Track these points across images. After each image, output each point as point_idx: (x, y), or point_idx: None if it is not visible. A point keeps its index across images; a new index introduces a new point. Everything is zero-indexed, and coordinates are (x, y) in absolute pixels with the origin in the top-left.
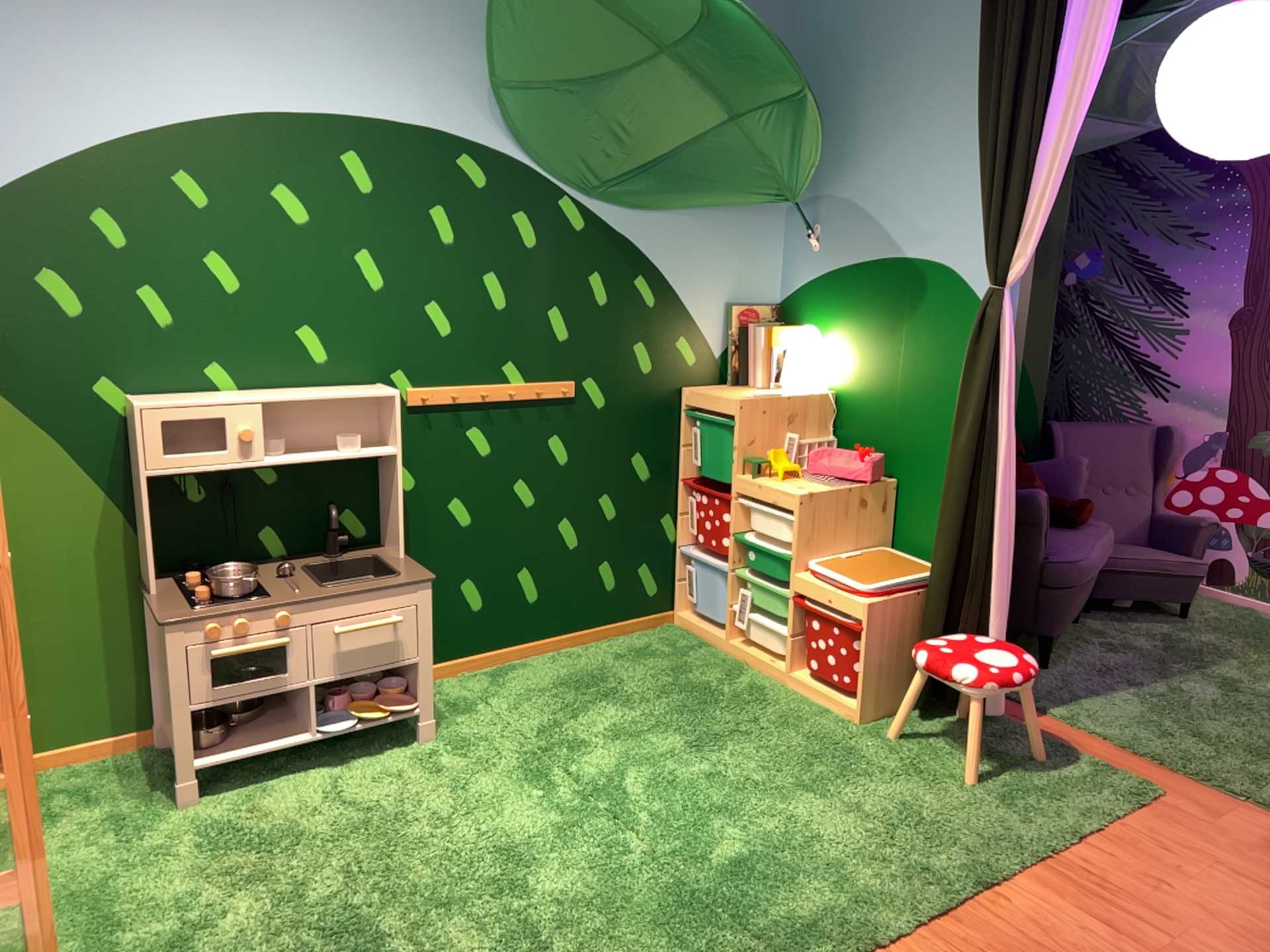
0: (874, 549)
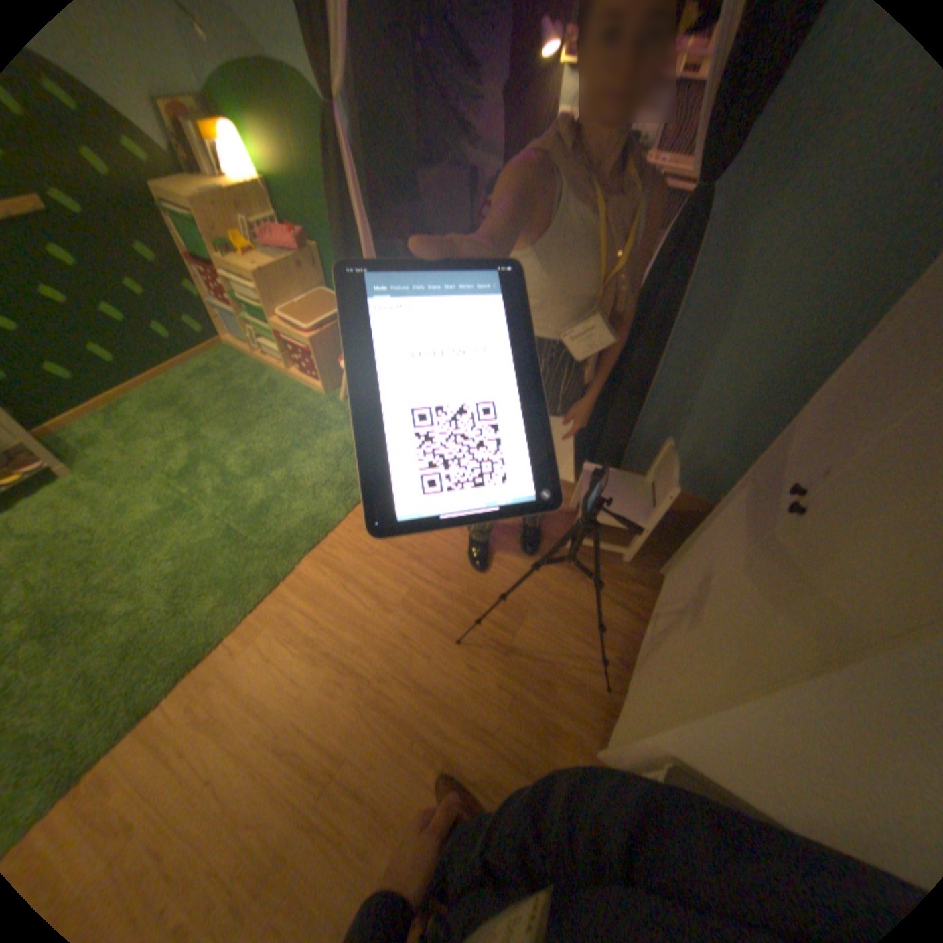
0: (314, 292)
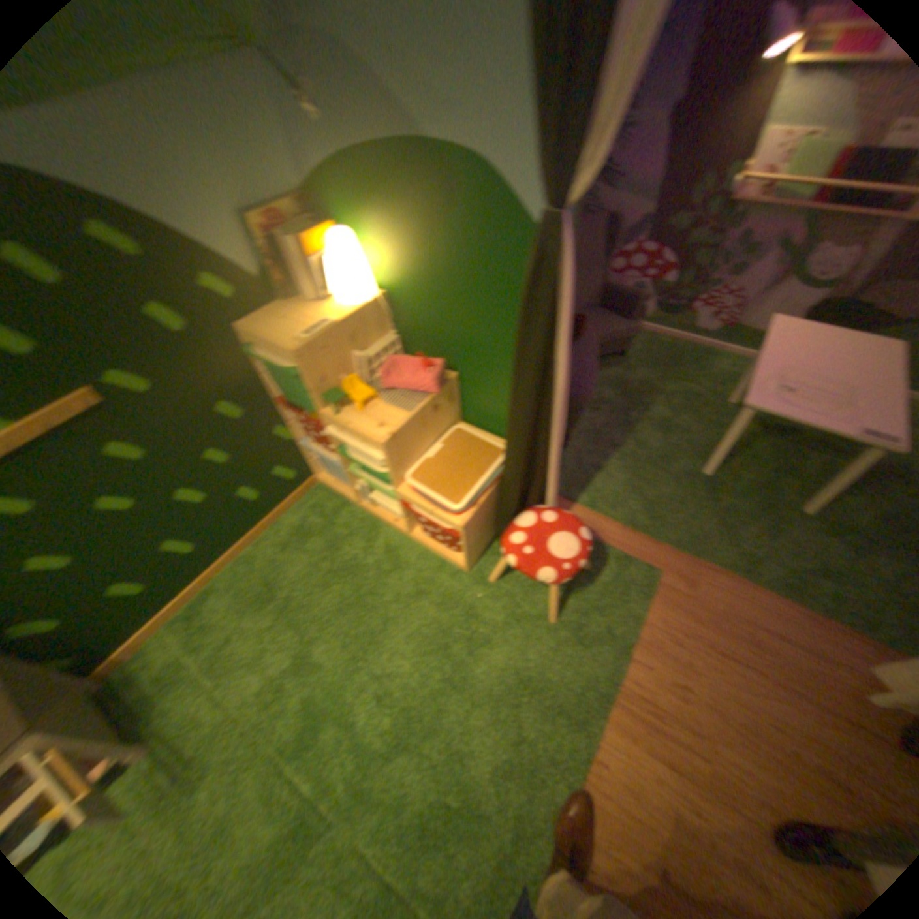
0: (451, 430)
